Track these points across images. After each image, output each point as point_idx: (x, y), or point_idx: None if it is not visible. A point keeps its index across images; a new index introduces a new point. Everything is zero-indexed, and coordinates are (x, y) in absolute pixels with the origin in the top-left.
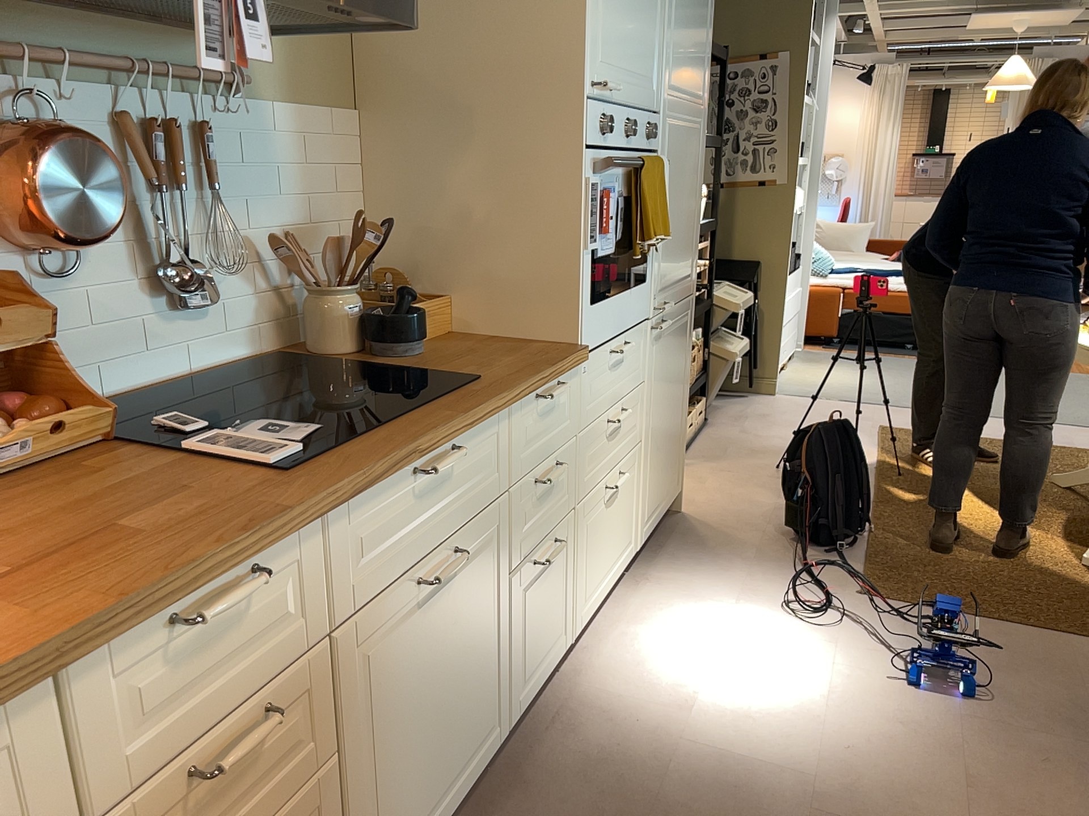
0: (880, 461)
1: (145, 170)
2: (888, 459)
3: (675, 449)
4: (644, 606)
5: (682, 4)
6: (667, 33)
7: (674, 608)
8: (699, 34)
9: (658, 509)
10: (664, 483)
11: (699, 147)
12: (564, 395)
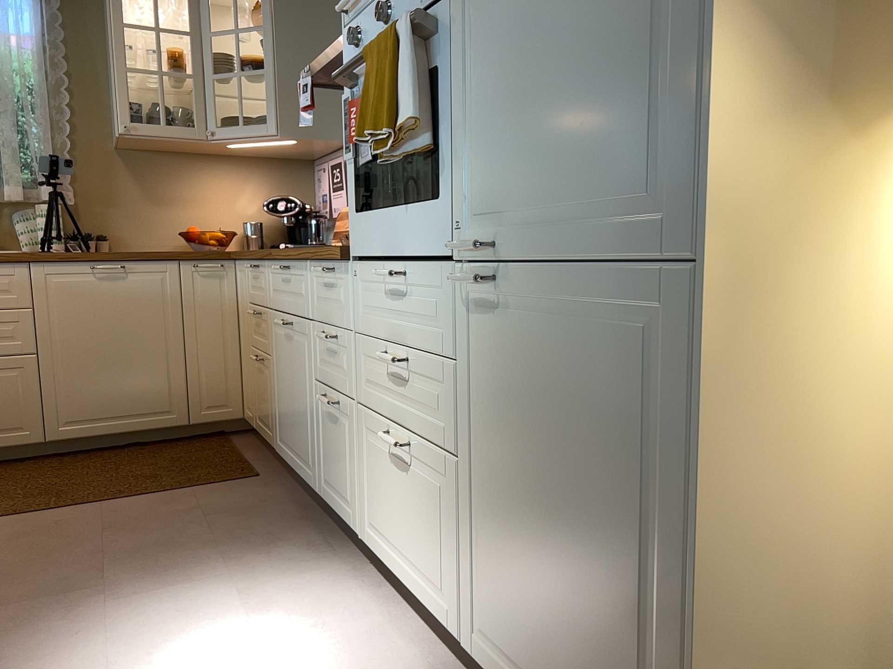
0: None
1: None
2: None
3: None
4: (394, 664)
5: None
6: None
7: None
8: None
9: None
10: None
11: None
12: (341, 285)
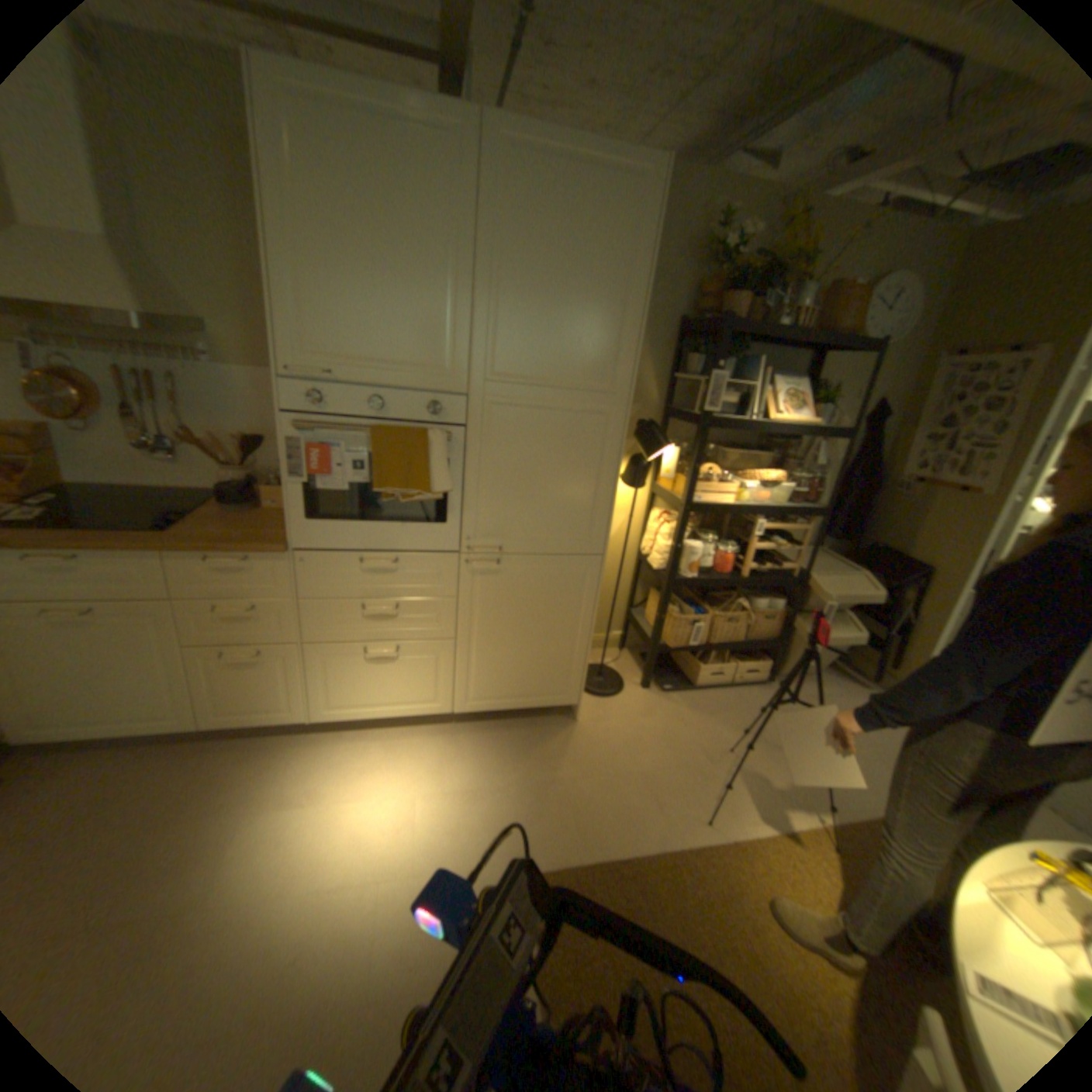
0: (856, 832)
1: (119, 391)
2: (876, 838)
3: (554, 670)
4: (410, 748)
5: (524, 296)
6: (478, 324)
7: (416, 764)
8: (593, 323)
9: (508, 701)
10: (525, 687)
11: (608, 428)
12: (263, 569)
